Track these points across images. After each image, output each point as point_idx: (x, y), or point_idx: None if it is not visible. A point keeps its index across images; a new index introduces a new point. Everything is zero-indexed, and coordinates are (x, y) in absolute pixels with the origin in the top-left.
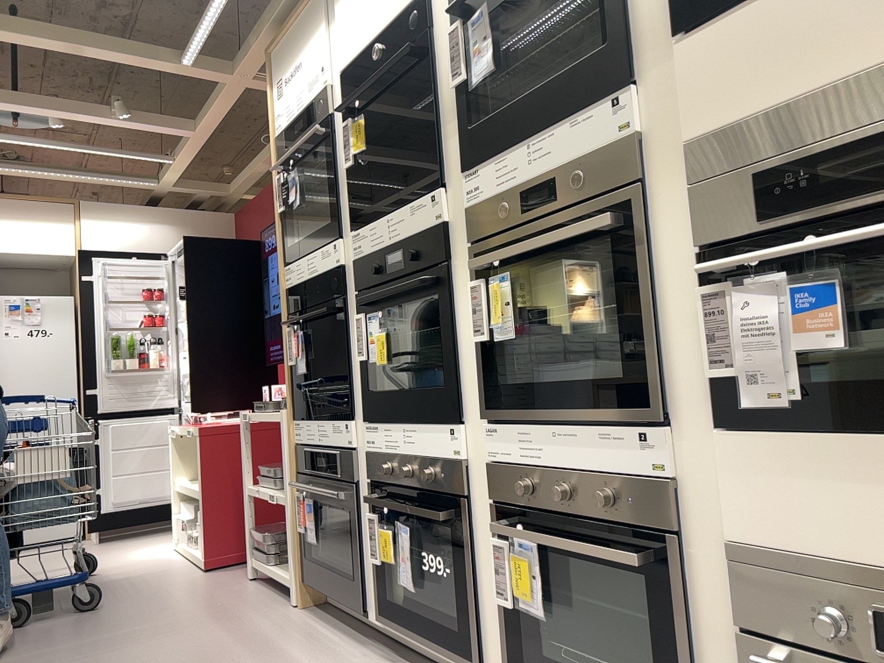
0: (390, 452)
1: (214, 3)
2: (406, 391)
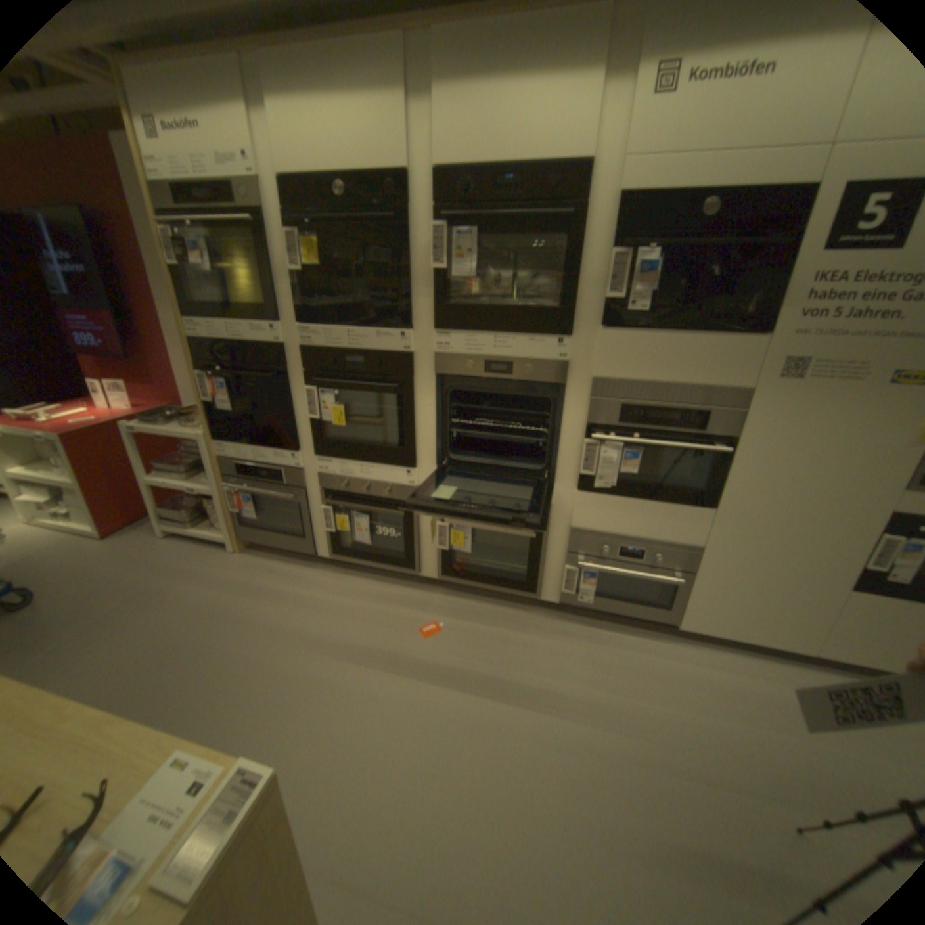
0: (346, 477)
1: None
2: (363, 445)
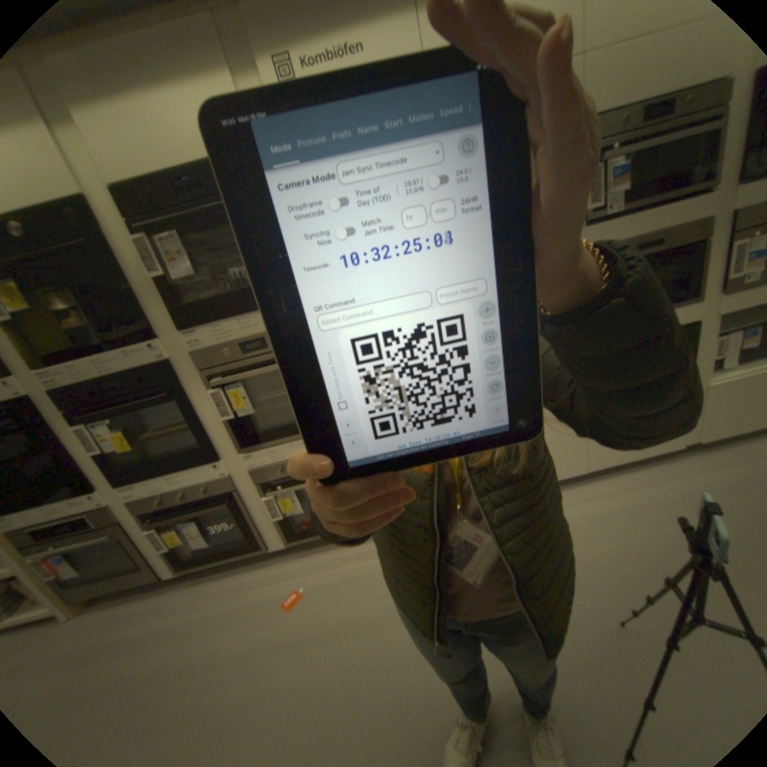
0: (153, 496)
1: None
2: (156, 459)
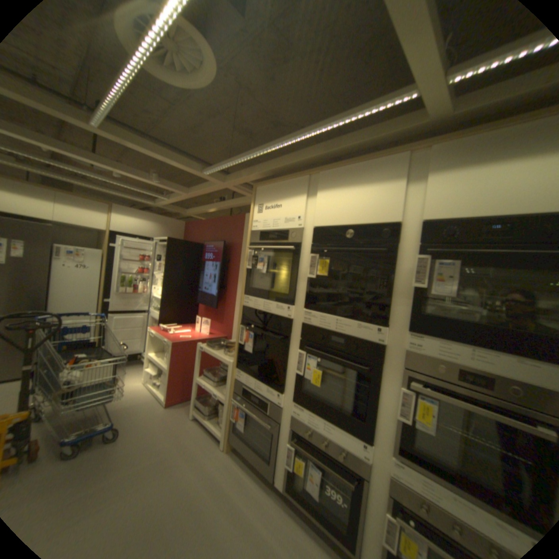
0: (311, 428)
1: (239, 157)
2: (330, 406)
